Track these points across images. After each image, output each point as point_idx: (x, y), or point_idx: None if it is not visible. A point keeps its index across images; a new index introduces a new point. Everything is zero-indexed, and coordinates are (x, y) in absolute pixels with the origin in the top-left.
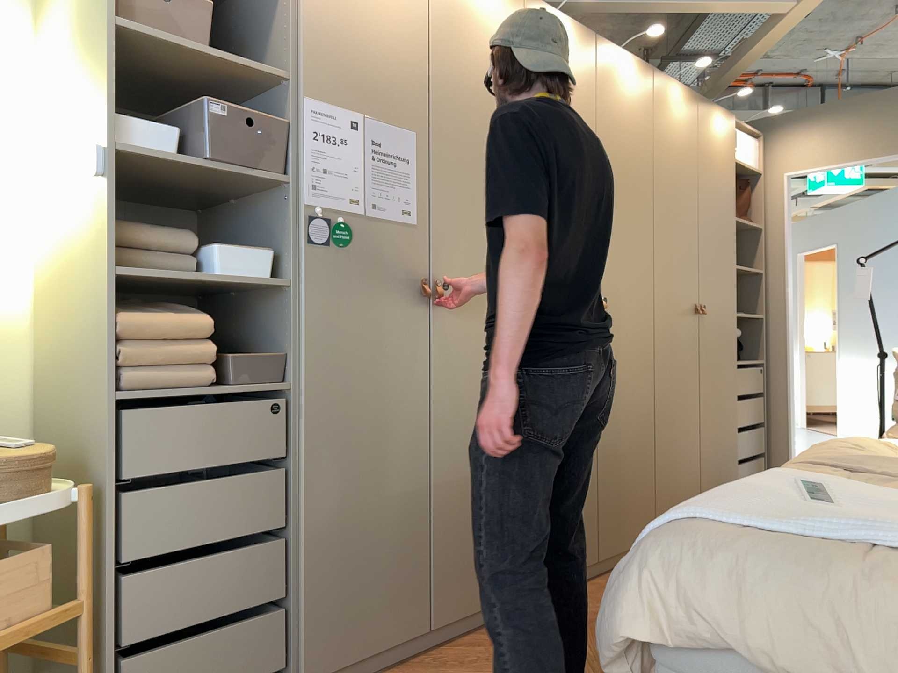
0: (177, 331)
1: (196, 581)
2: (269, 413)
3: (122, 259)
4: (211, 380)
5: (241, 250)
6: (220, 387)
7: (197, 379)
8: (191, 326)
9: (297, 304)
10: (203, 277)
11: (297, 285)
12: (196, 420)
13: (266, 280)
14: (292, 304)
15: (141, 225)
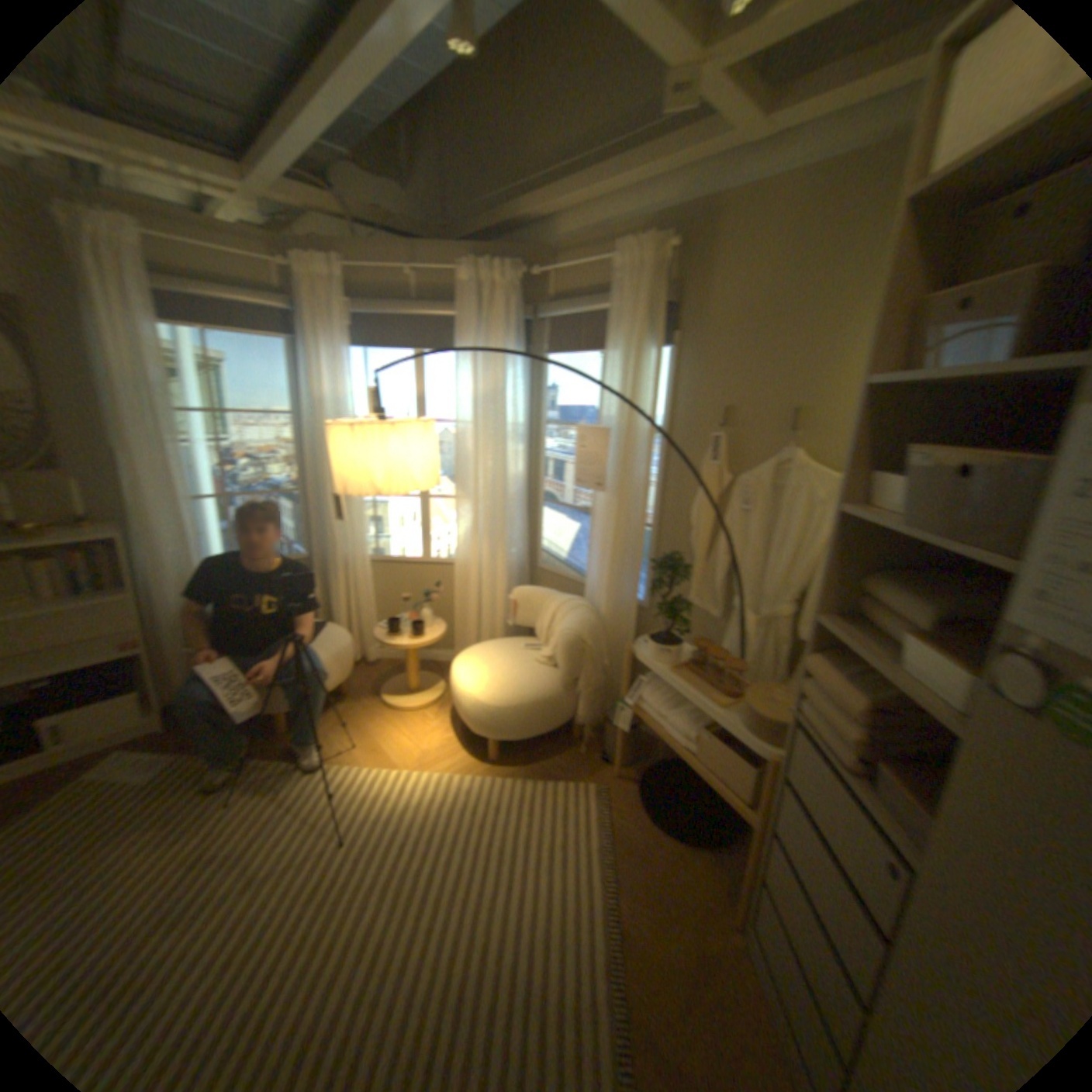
0: (834, 697)
1: (800, 916)
2: (887, 870)
3: (870, 613)
4: (857, 771)
5: (966, 657)
6: (879, 792)
7: (841, 756)
8: (844, 701)
9: (957, 774)
10: (902, 665)
11: (966, 748)
12: (831, 791)
13: (945, 711)
14: (957, 770)
15: (902, 586)
